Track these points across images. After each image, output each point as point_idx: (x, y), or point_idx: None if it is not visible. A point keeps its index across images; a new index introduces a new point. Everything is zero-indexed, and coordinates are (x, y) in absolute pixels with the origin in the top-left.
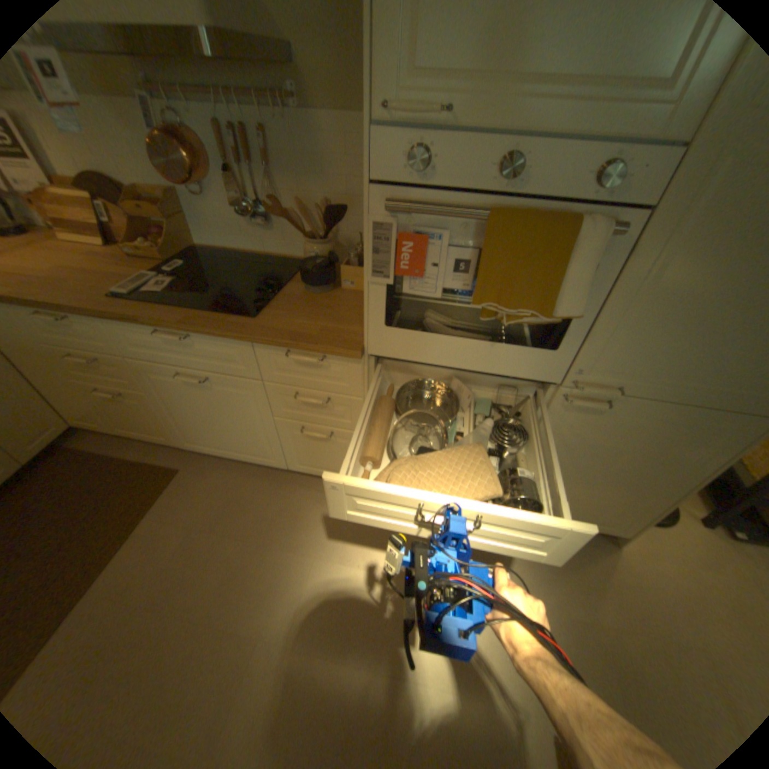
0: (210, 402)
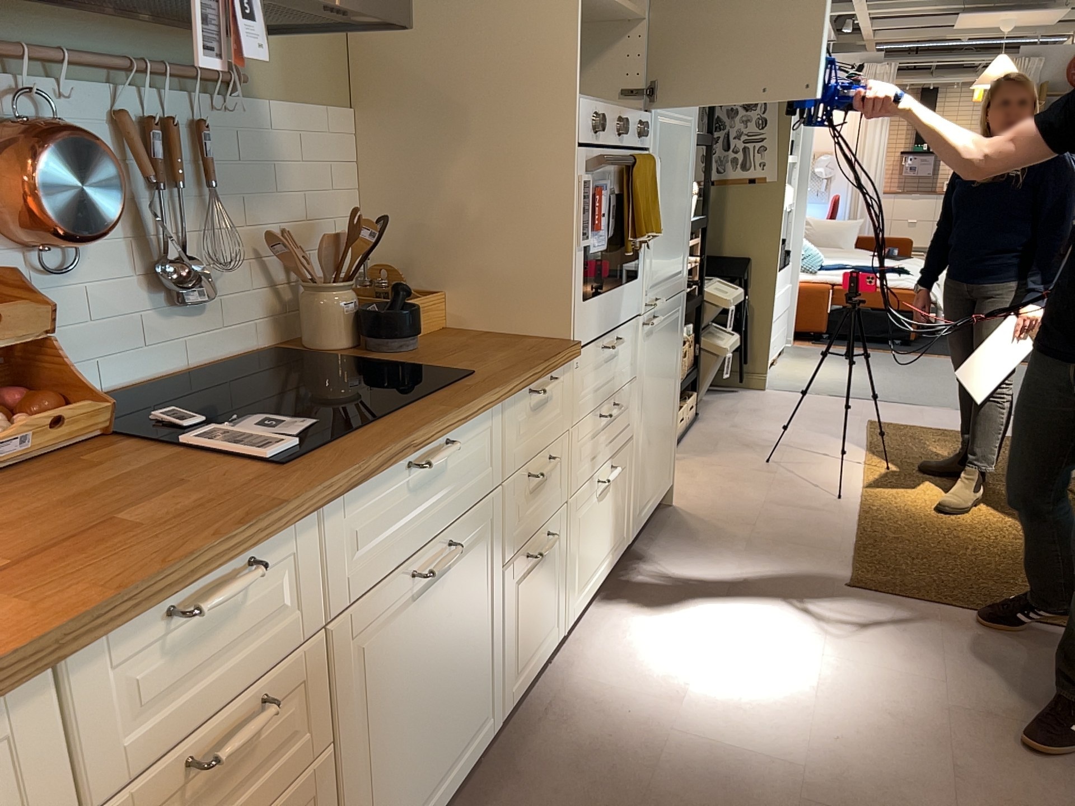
0: (441, 617)
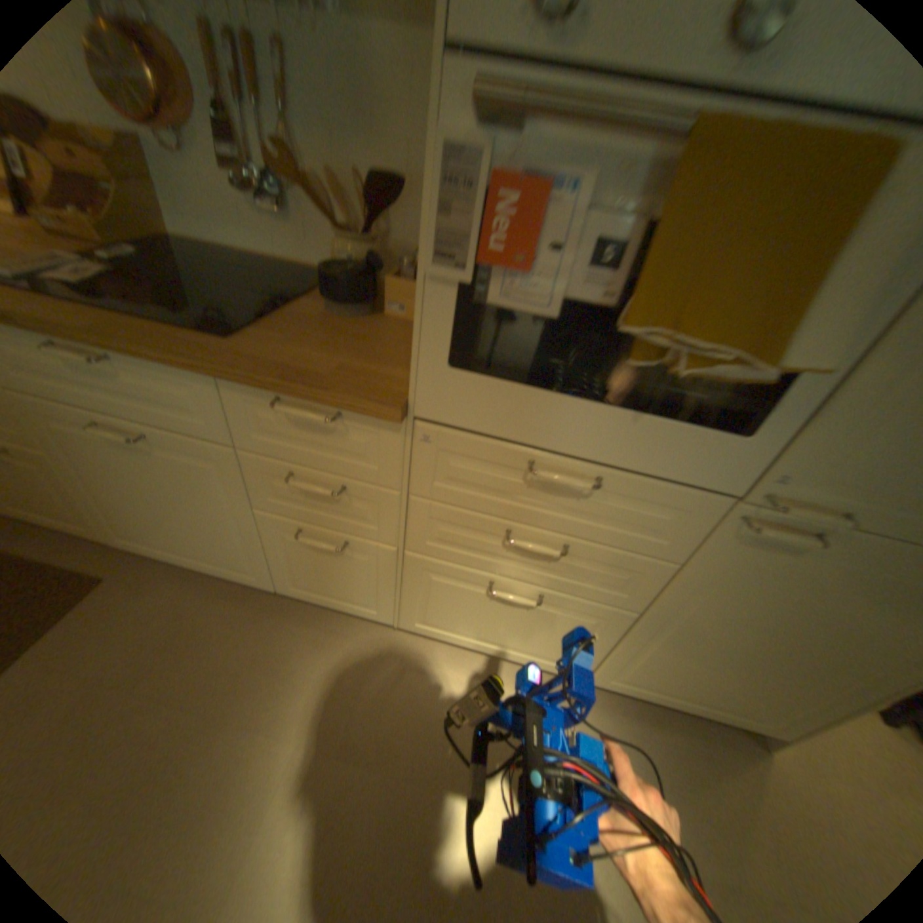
0: (151, 474)
